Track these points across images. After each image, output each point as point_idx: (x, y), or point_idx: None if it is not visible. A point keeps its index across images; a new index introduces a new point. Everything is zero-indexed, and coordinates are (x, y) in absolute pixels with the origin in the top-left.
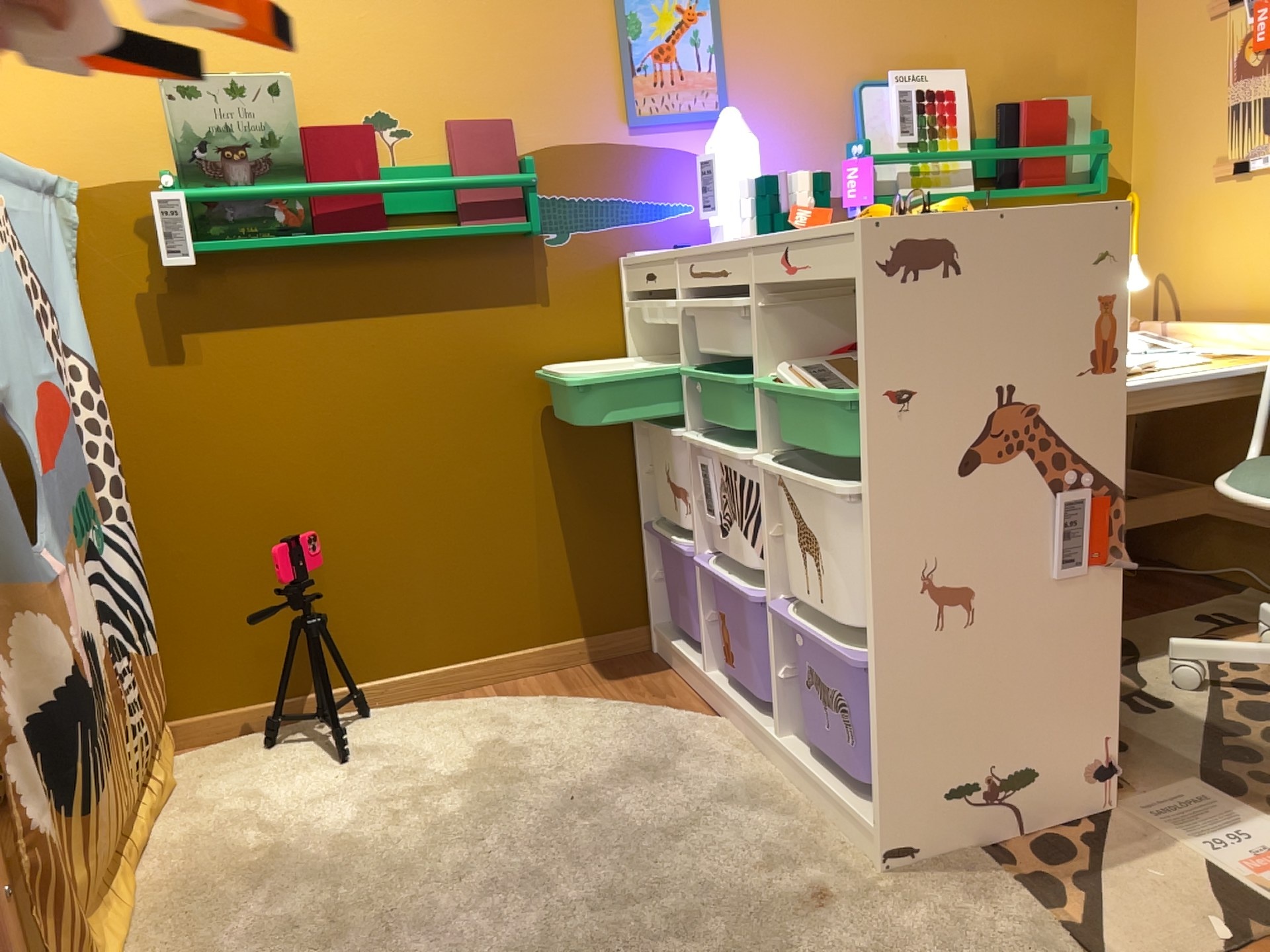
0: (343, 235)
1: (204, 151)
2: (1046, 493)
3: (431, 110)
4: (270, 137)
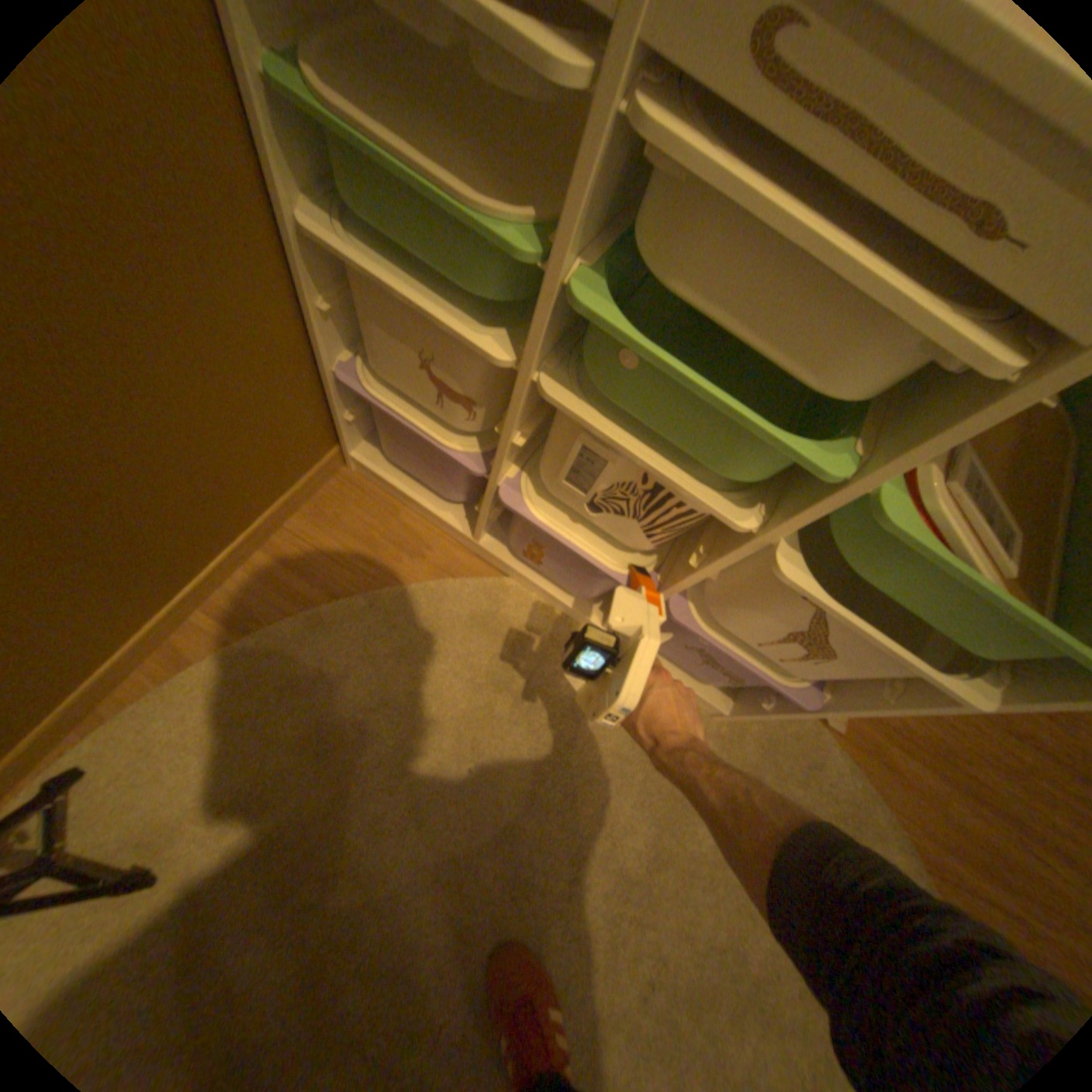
0: None
1: None
2: None
3: None
4: None
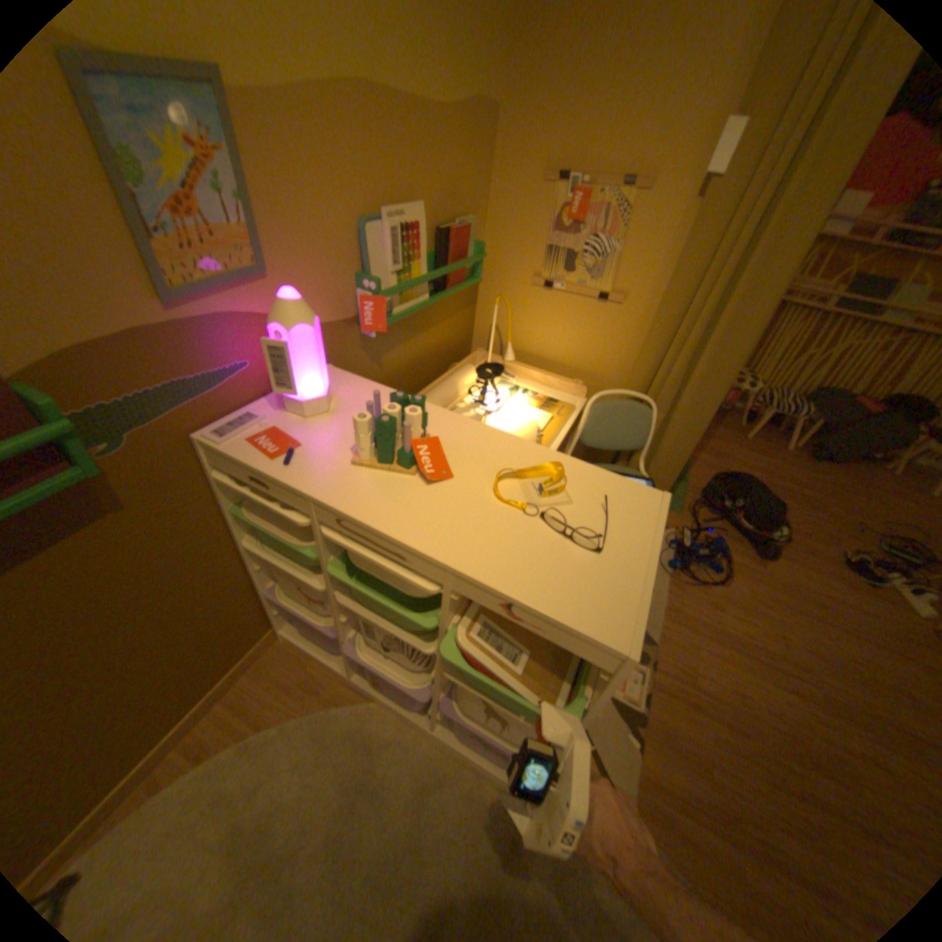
0: None
1: None
2: None
3: None
4: None
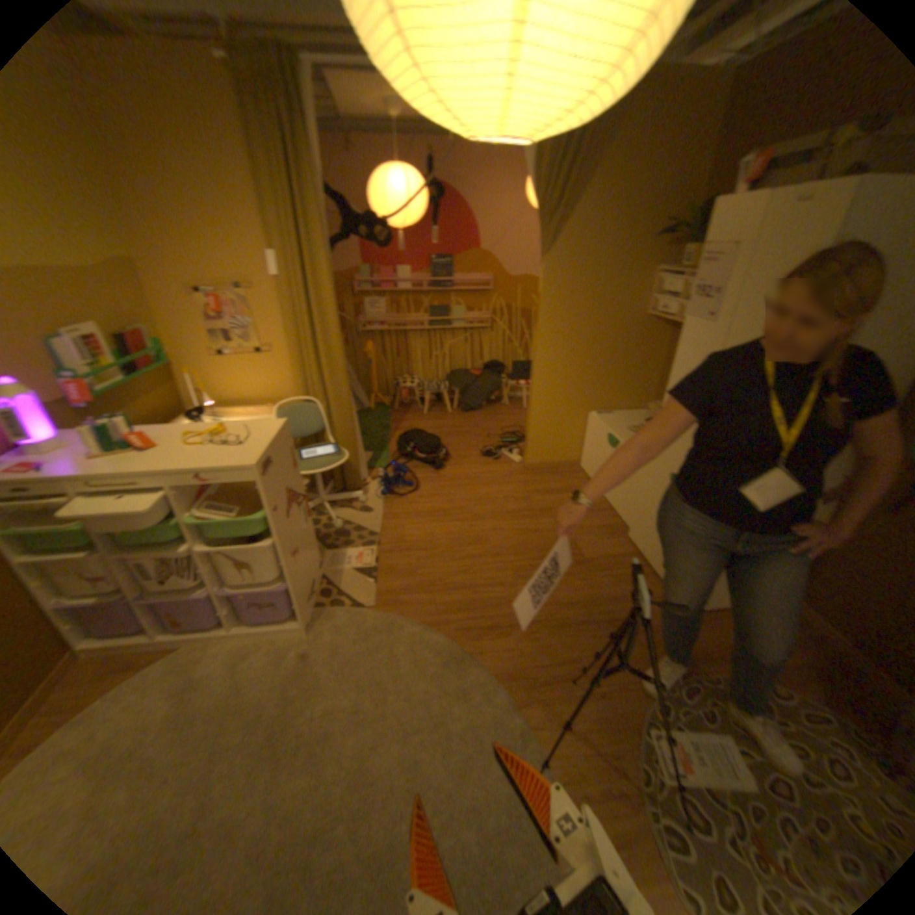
0: None
1: None
2: (296, 508)
3: None
4: None
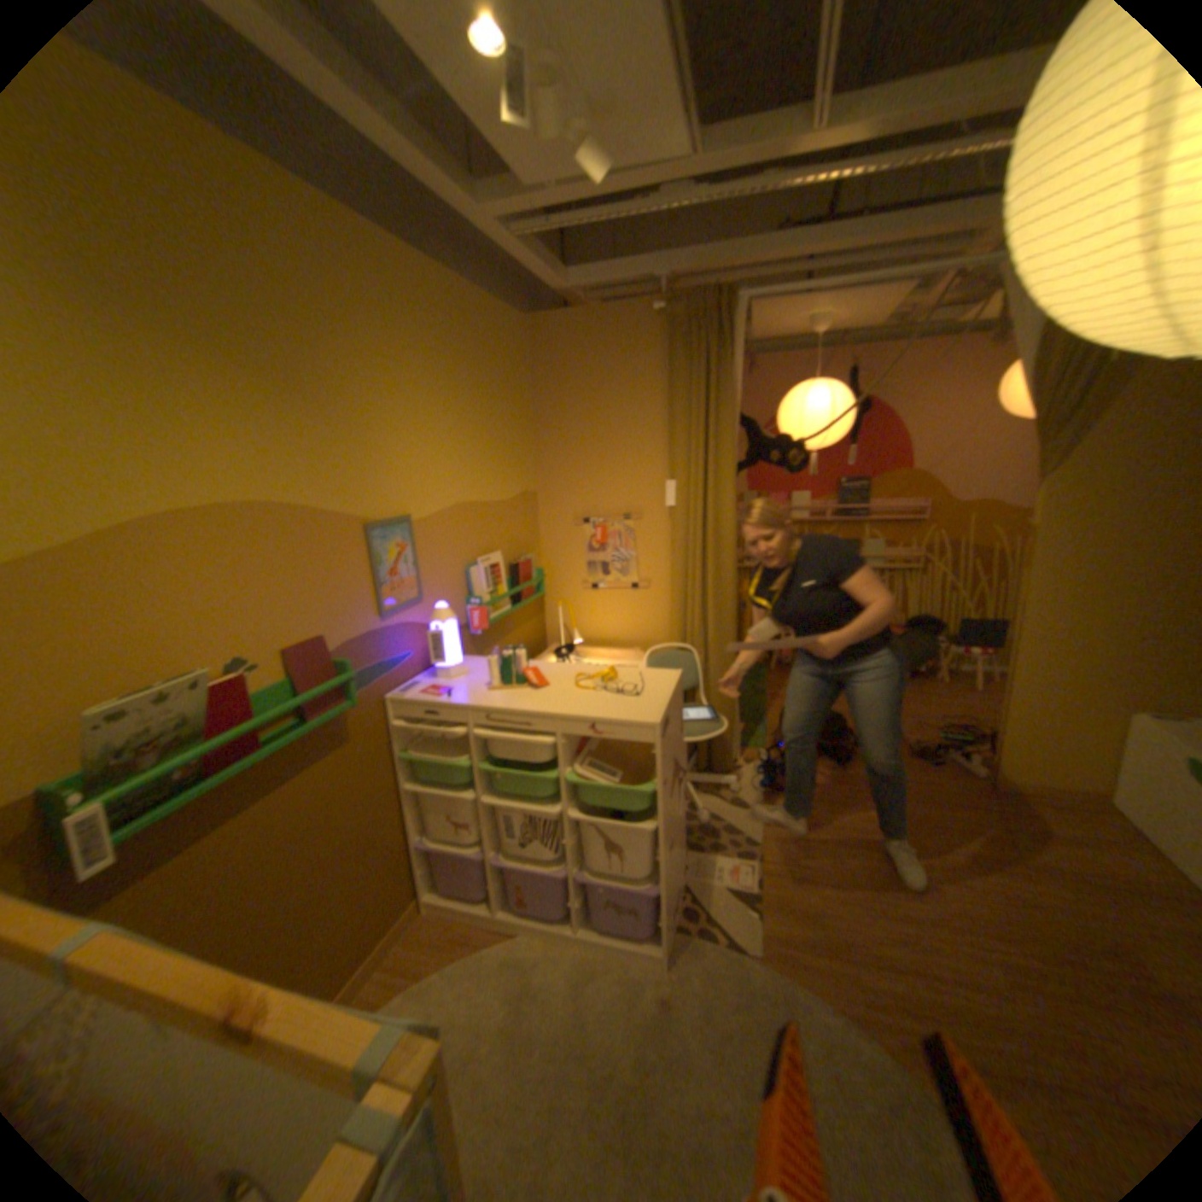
0: (231, 768)
1: (116, 760)
2: (677, 786)
3: (269, 646)
4: (181, 722)
